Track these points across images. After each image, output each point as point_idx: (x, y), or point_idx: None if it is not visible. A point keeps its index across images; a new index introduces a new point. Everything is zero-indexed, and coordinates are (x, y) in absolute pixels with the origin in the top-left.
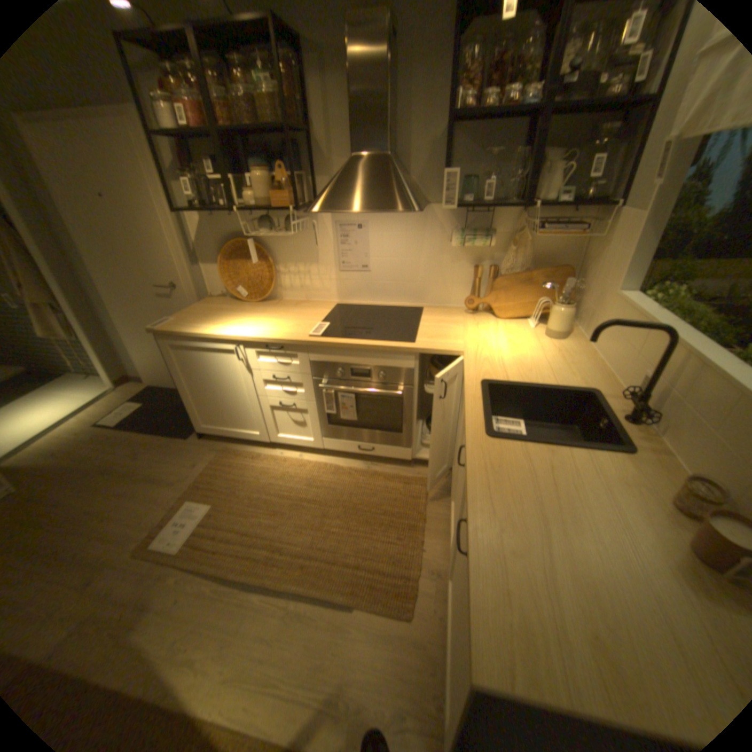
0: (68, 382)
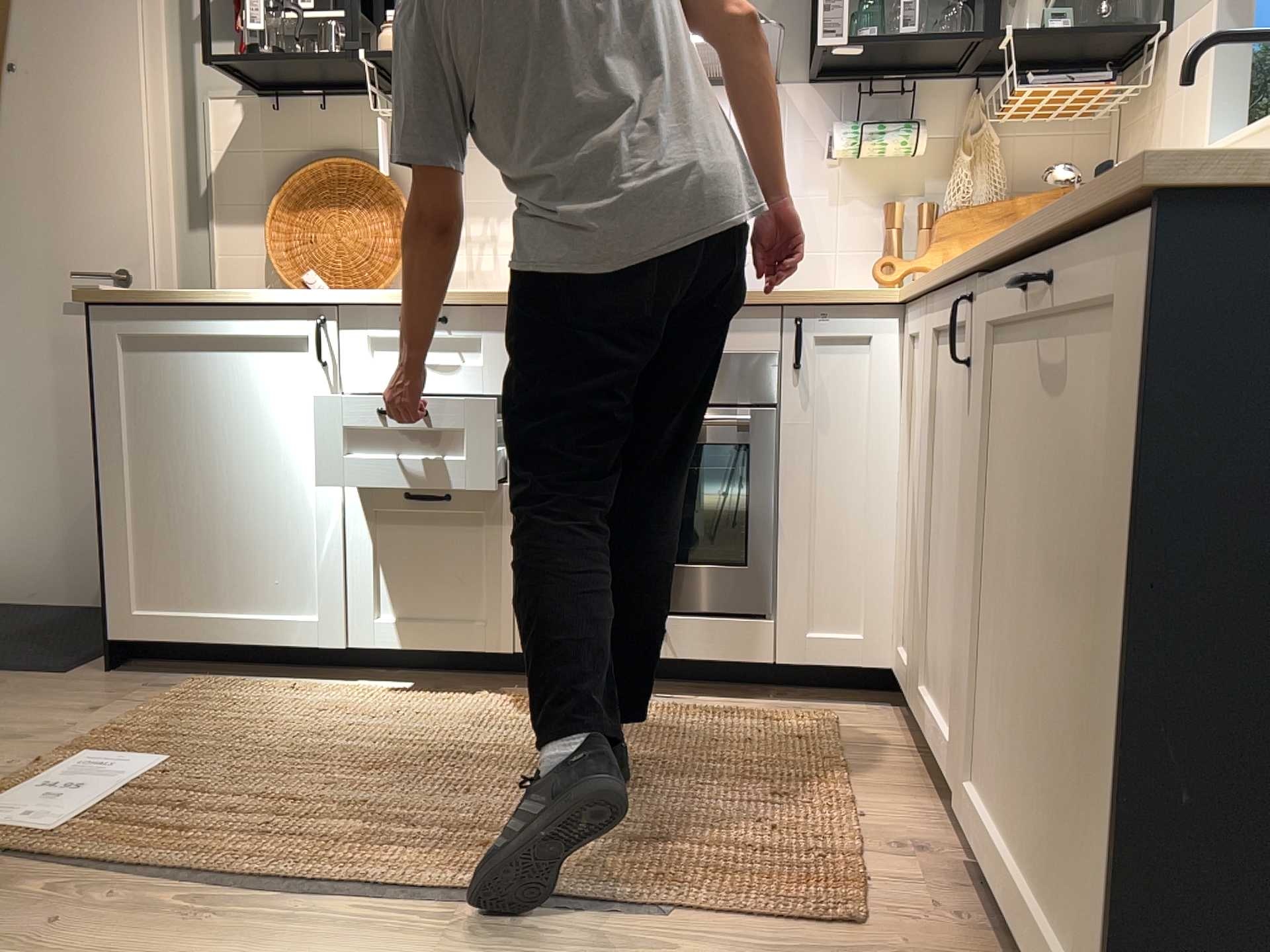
0: None
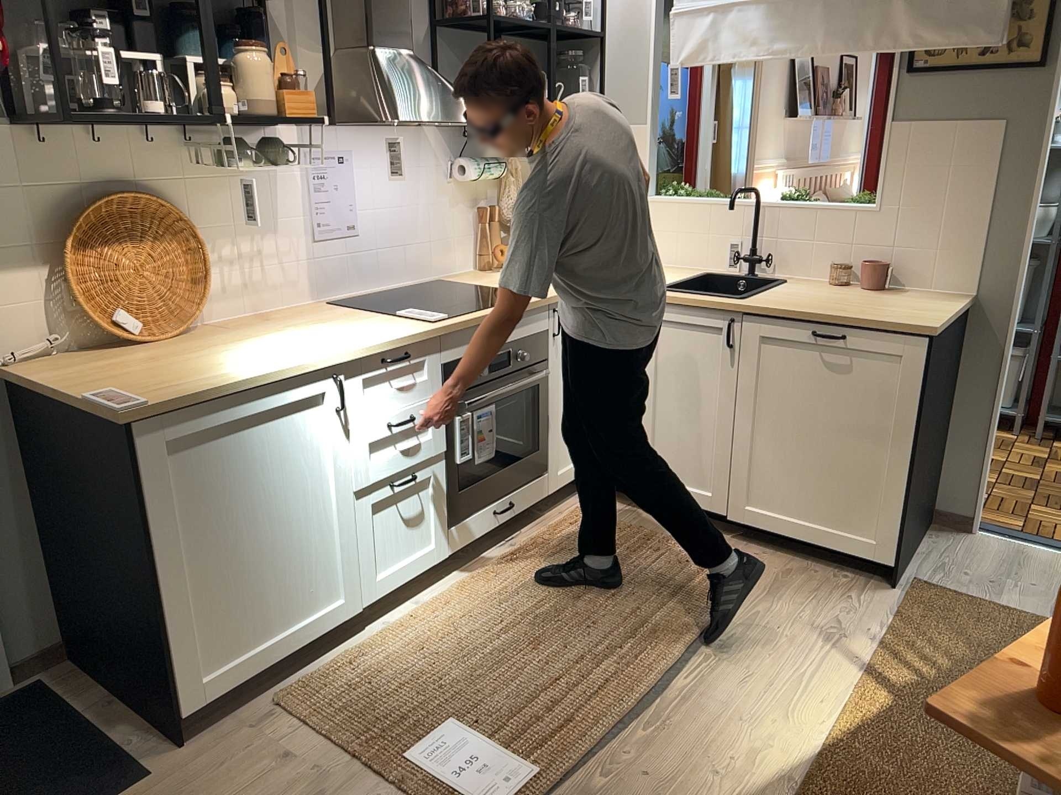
0: None
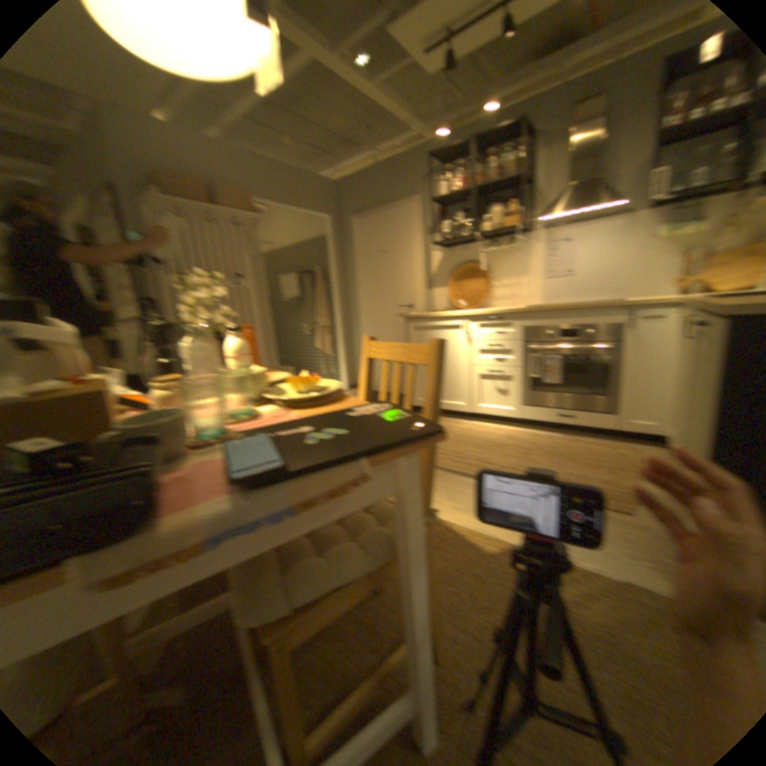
0: None
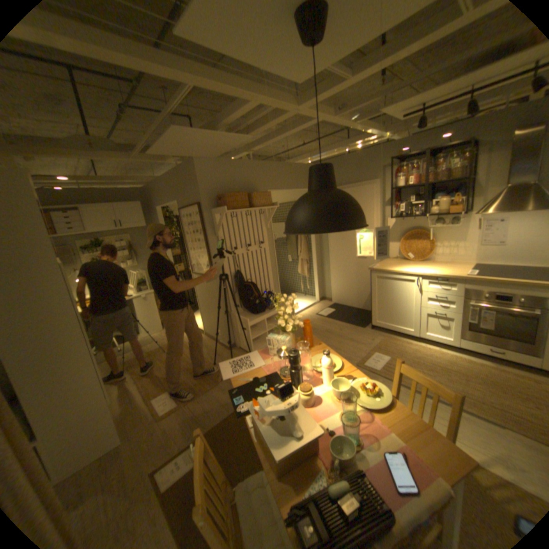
0: (298, 296)
